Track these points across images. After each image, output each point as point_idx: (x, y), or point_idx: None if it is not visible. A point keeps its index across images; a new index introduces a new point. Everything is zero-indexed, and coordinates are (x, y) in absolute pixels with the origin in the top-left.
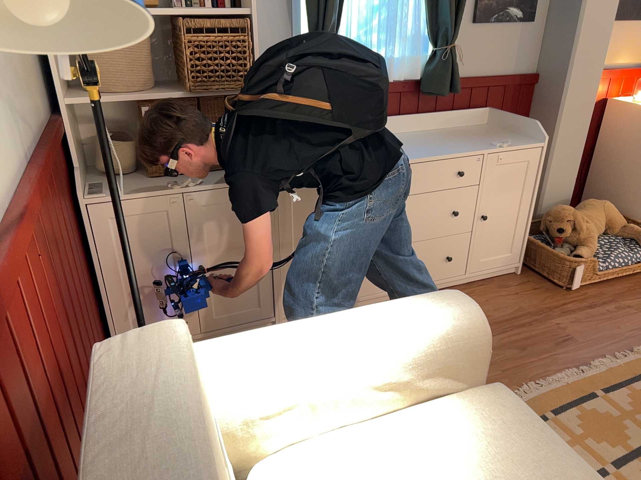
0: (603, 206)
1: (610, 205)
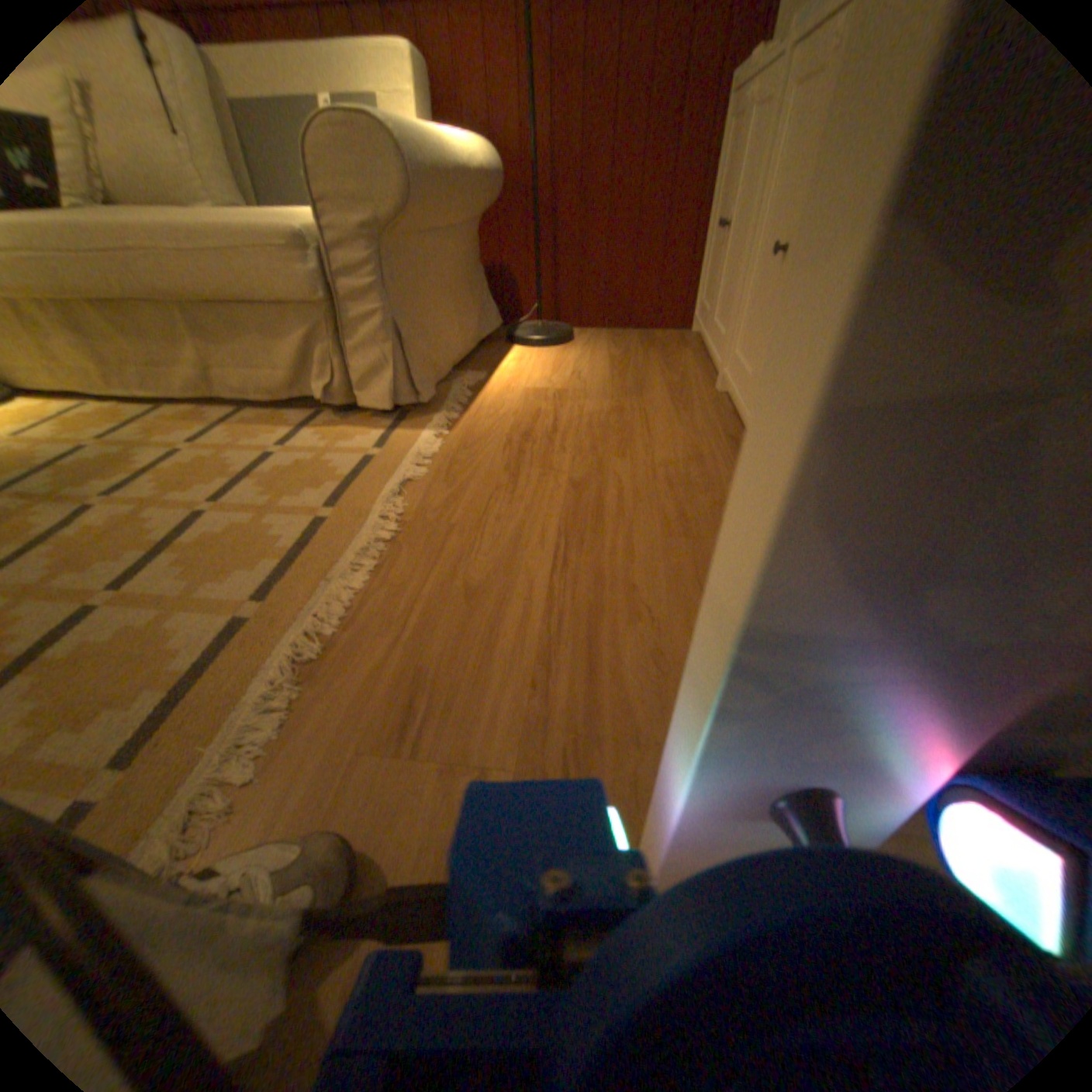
0: None
1: None
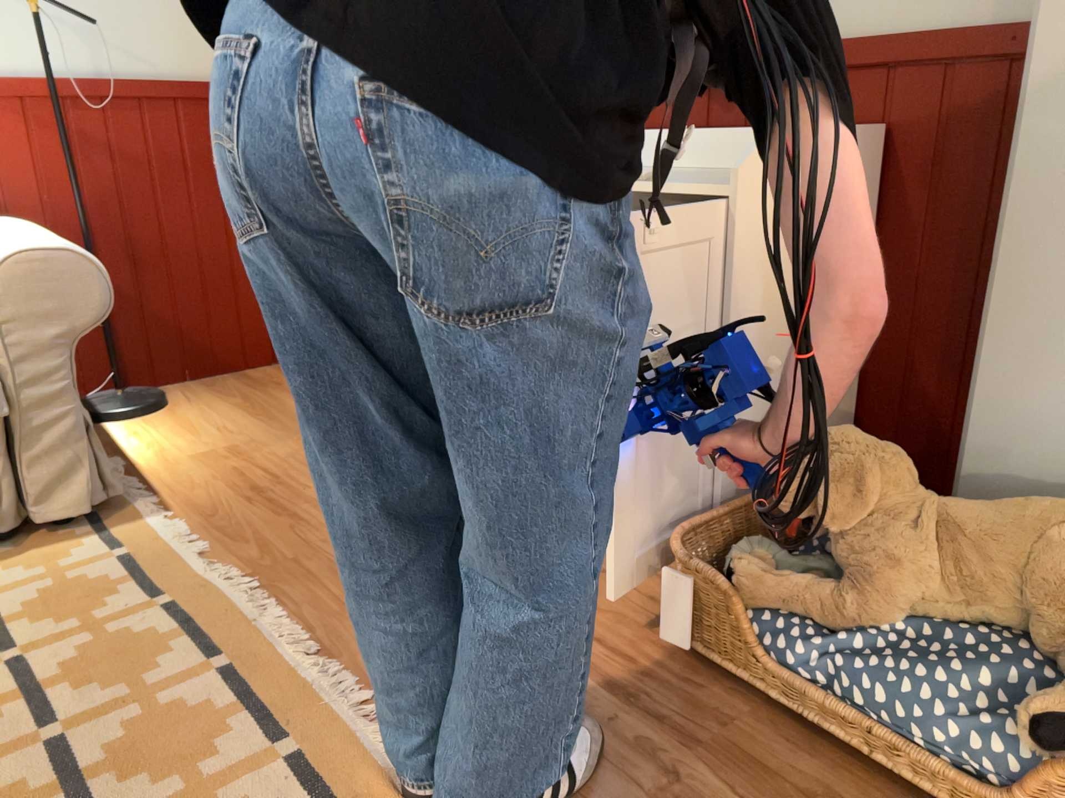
0: (1062, 526)
1: None
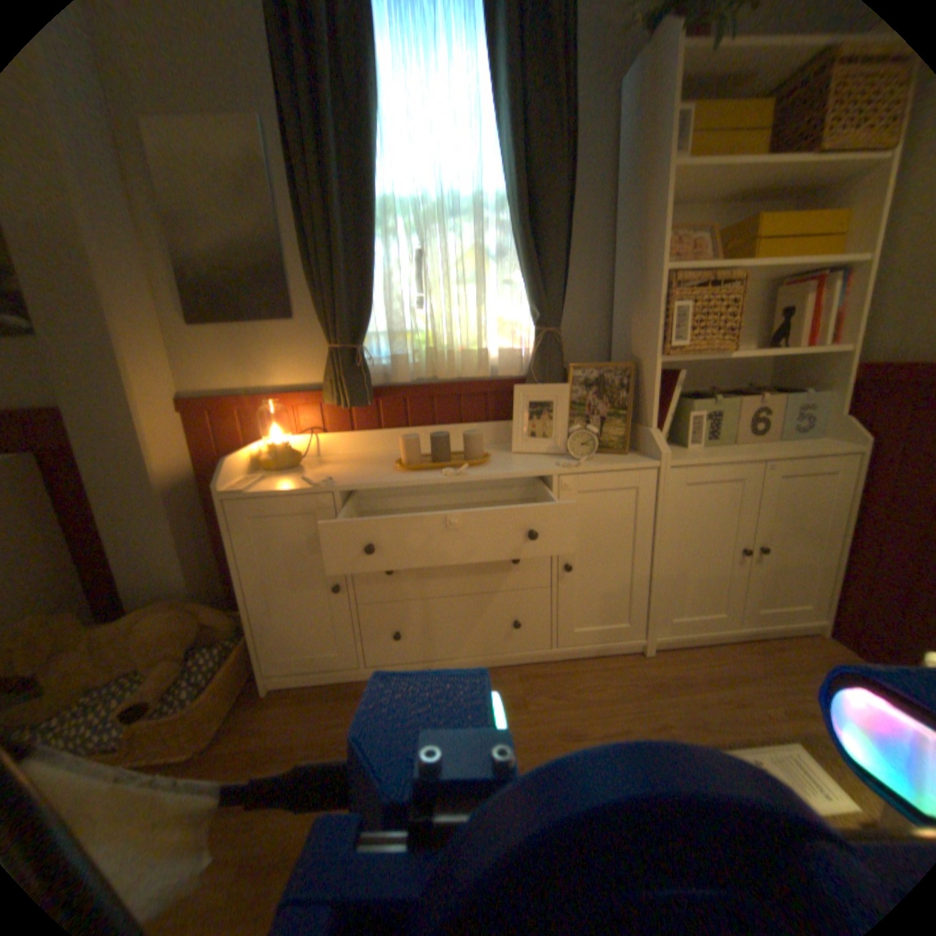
0: (141, 622)
1: (156, 621)
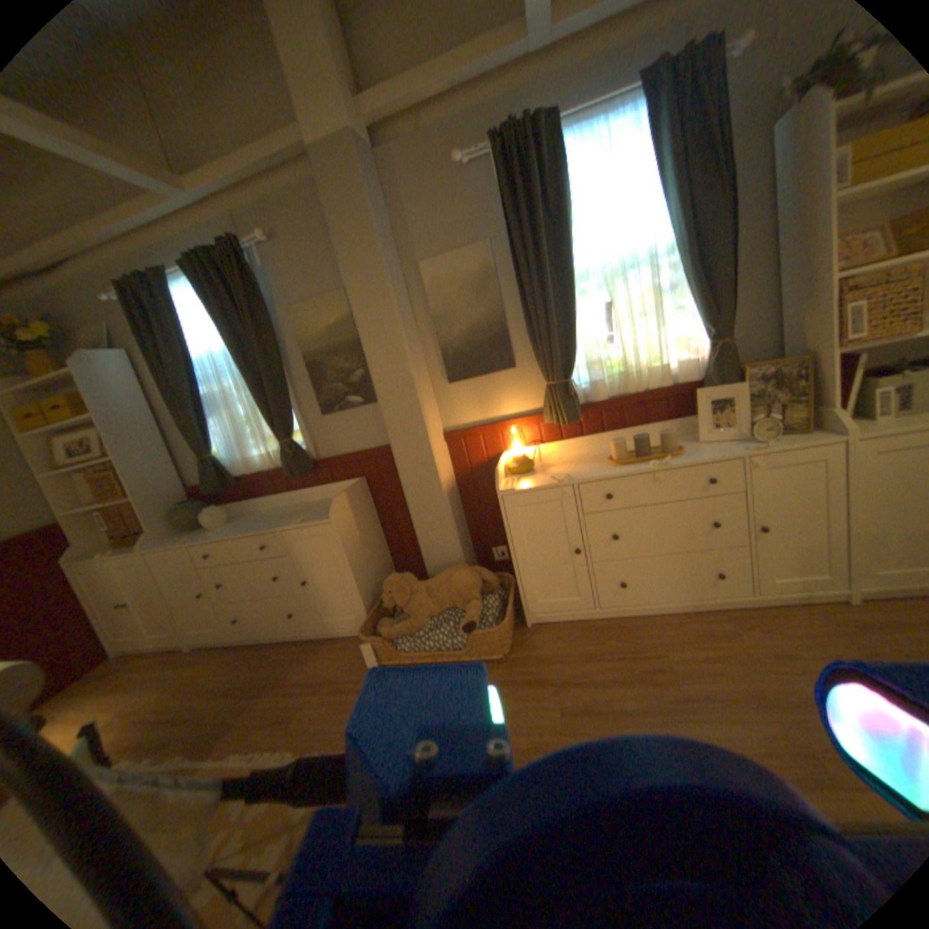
0: (451, 576)
1: (460, 575)
